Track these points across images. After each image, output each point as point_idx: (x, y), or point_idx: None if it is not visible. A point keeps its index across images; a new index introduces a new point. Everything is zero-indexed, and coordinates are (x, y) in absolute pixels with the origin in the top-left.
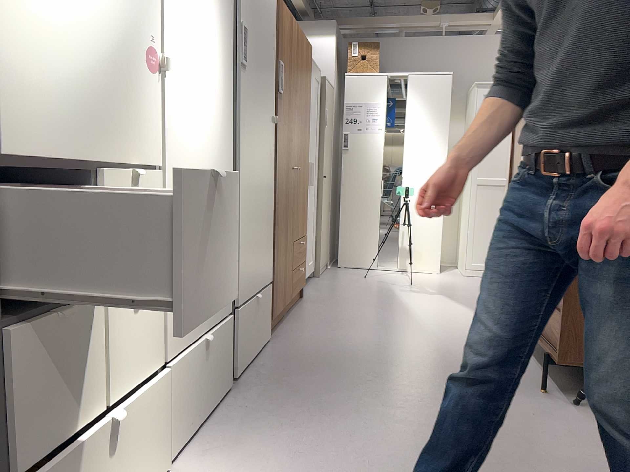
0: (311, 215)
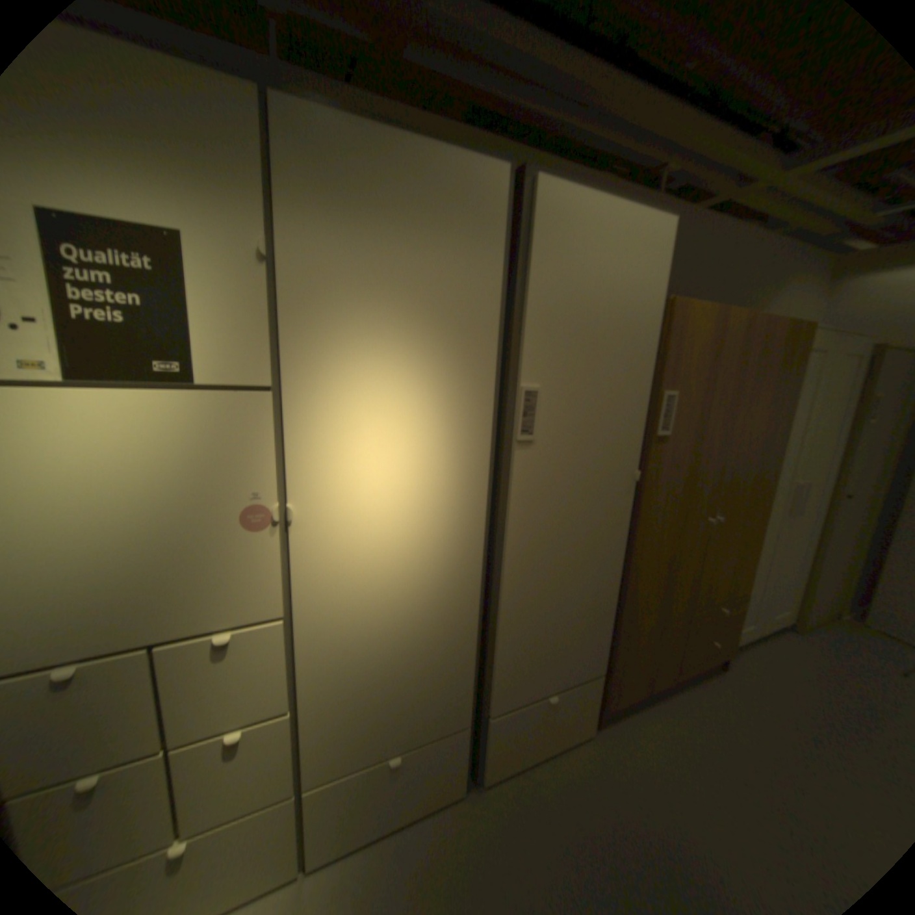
0: (801, 553)
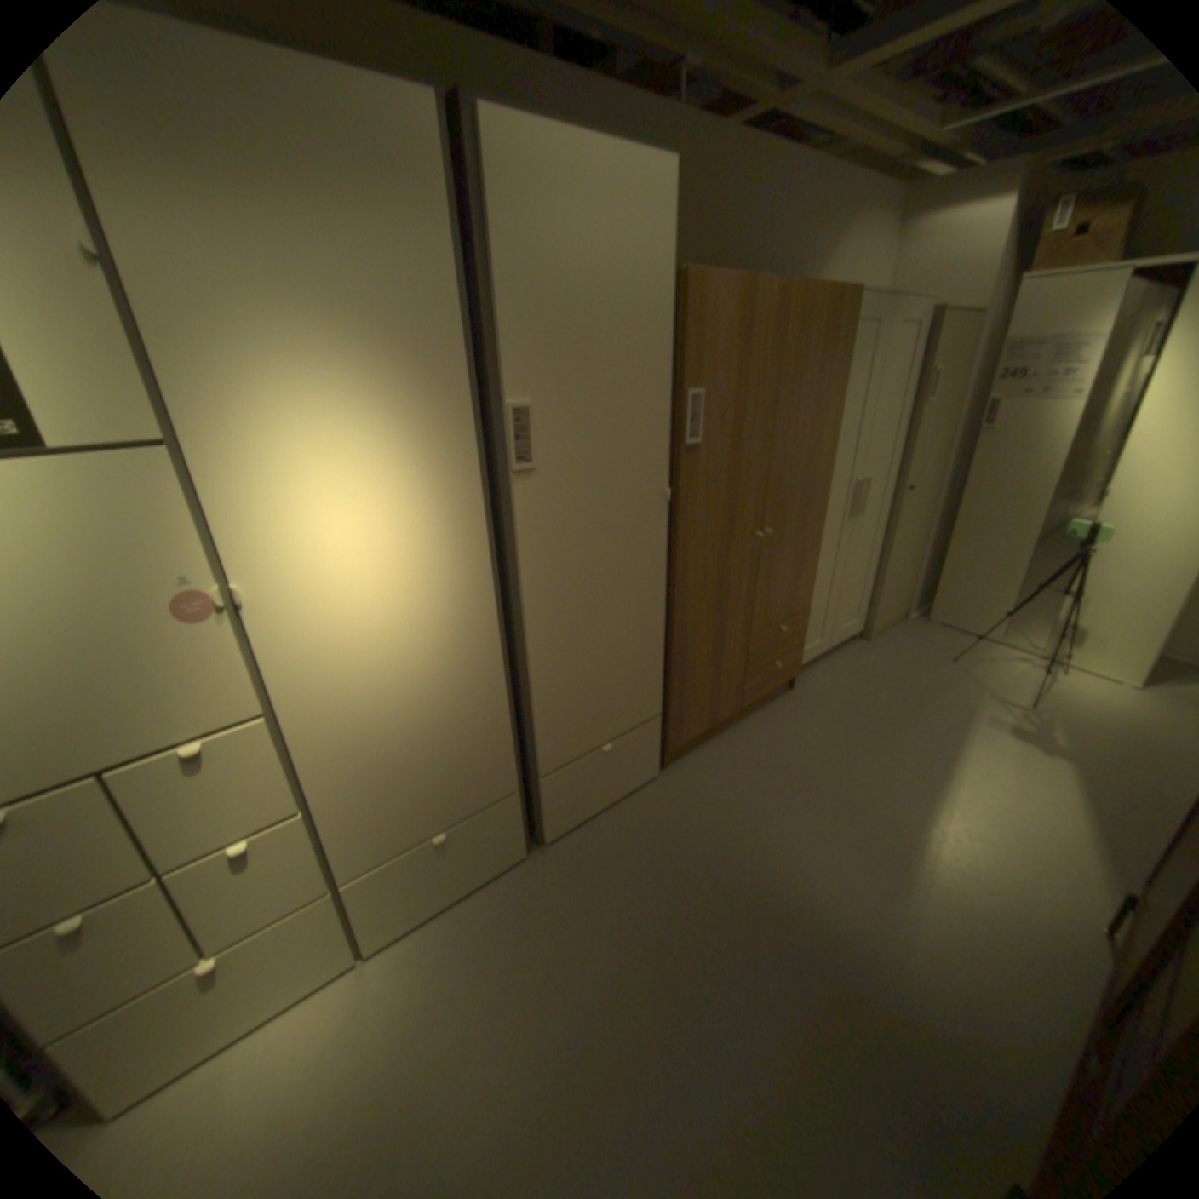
0: (864, 556)
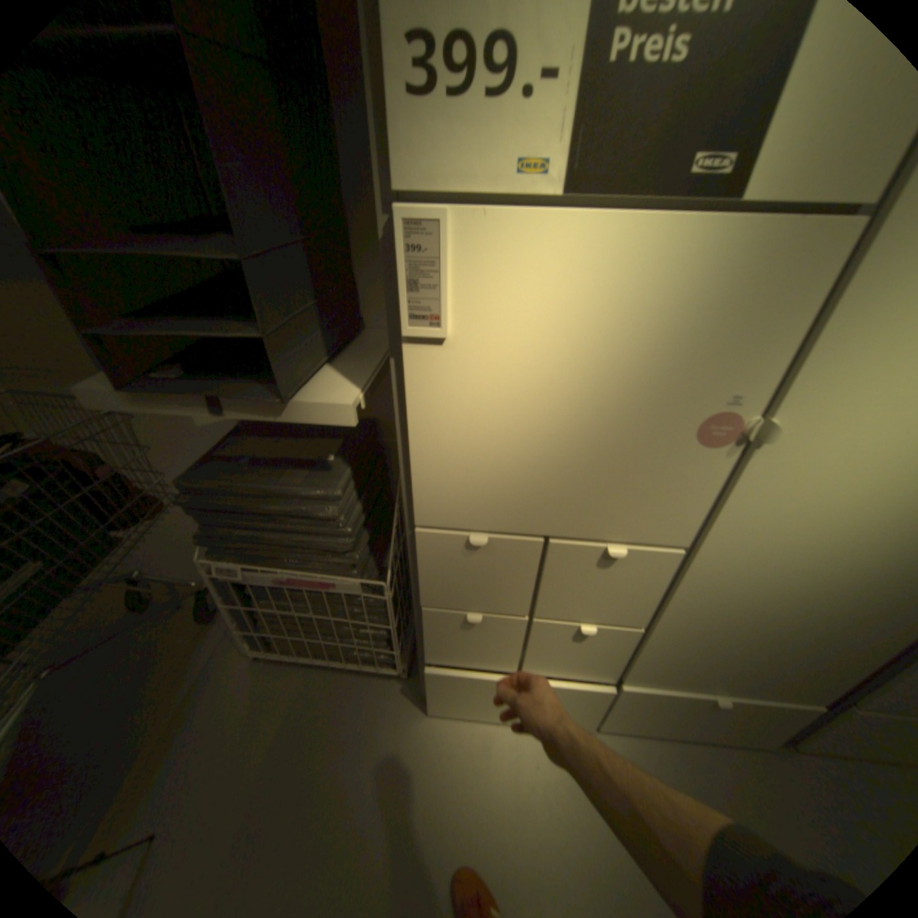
0: None
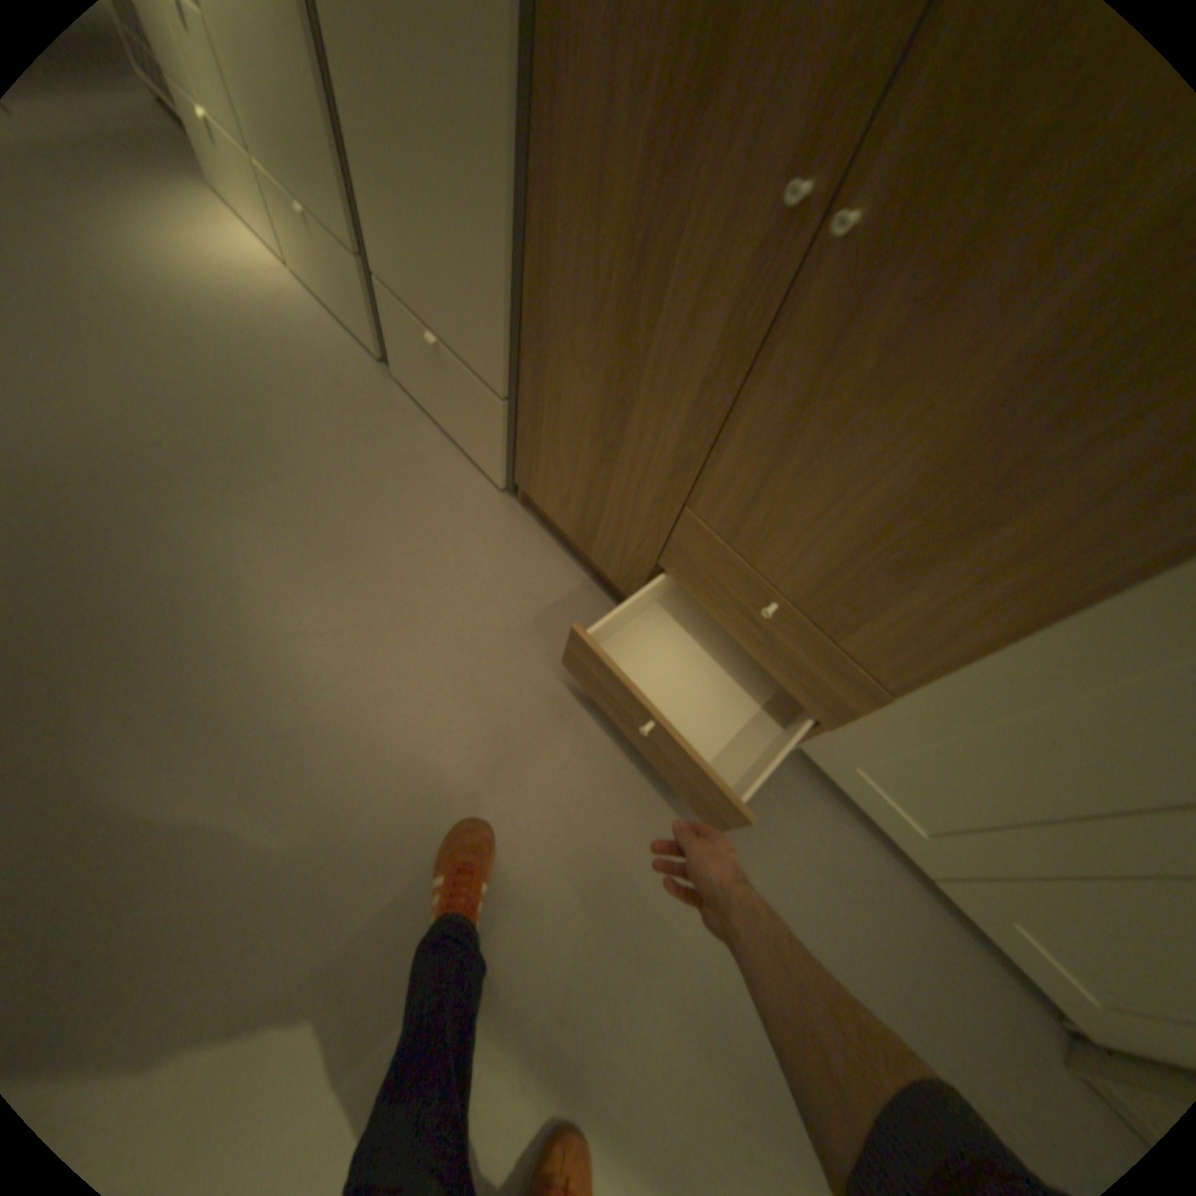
0: None
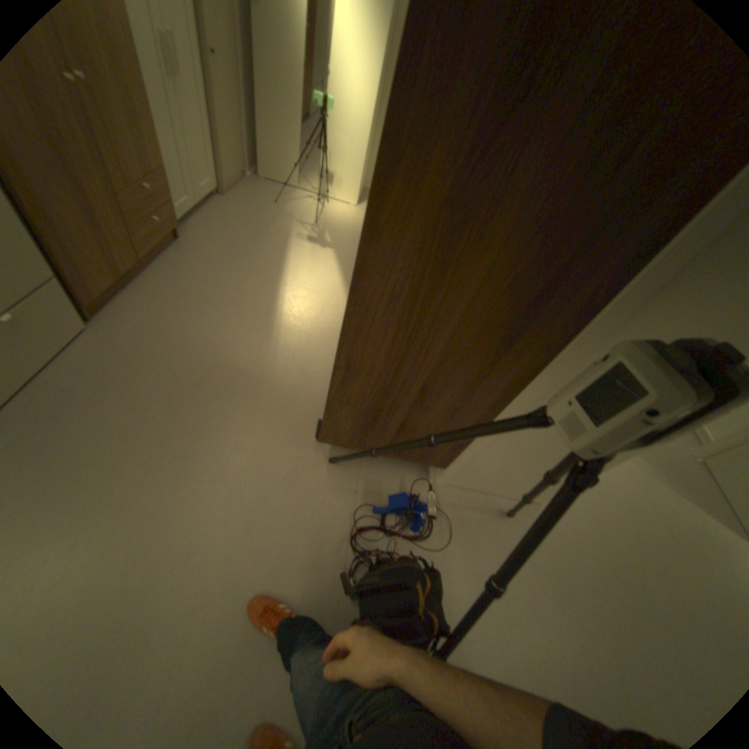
0: (196, 120)
